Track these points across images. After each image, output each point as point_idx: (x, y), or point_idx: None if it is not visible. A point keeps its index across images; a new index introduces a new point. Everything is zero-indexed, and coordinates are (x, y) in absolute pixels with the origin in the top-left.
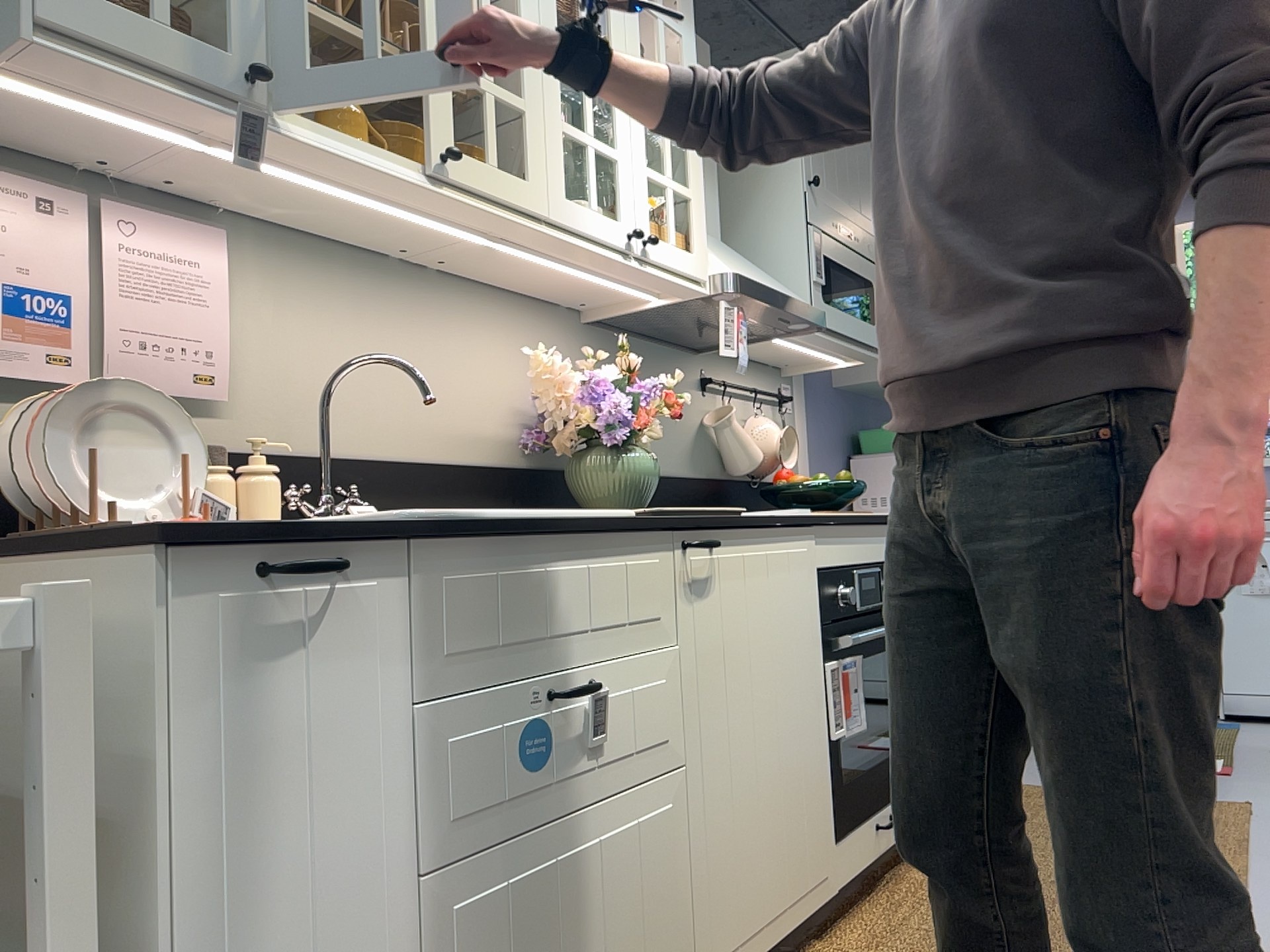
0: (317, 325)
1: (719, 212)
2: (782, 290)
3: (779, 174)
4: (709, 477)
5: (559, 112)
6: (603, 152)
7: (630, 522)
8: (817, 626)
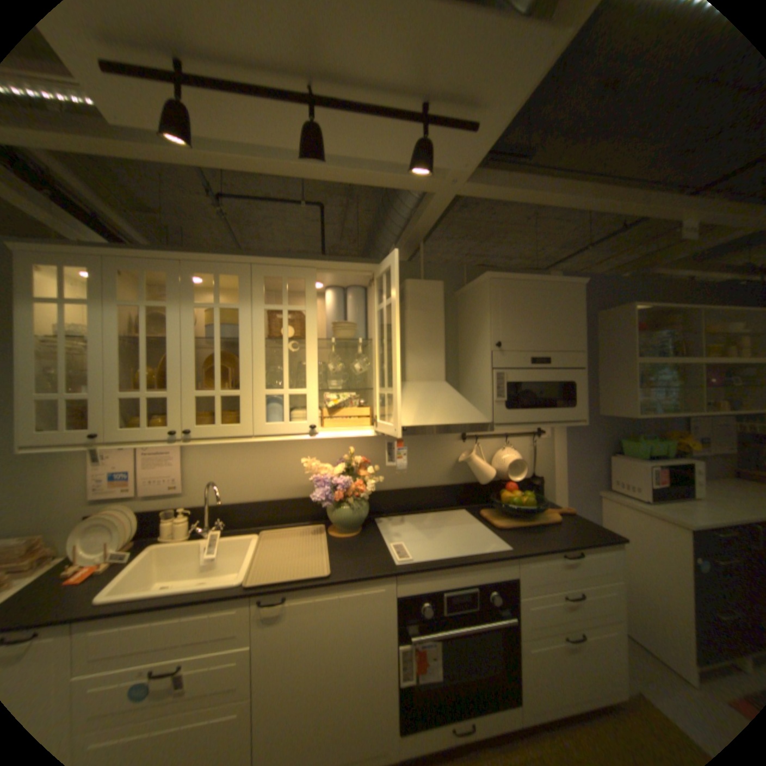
0: (222, 459)
1: (441, 367)
2: (450, 418)
3: (482, 339)
4: (461, 483)
5: (263, 387)
6: (295, 393)
7: (209, 601)
8: (389, 629)
